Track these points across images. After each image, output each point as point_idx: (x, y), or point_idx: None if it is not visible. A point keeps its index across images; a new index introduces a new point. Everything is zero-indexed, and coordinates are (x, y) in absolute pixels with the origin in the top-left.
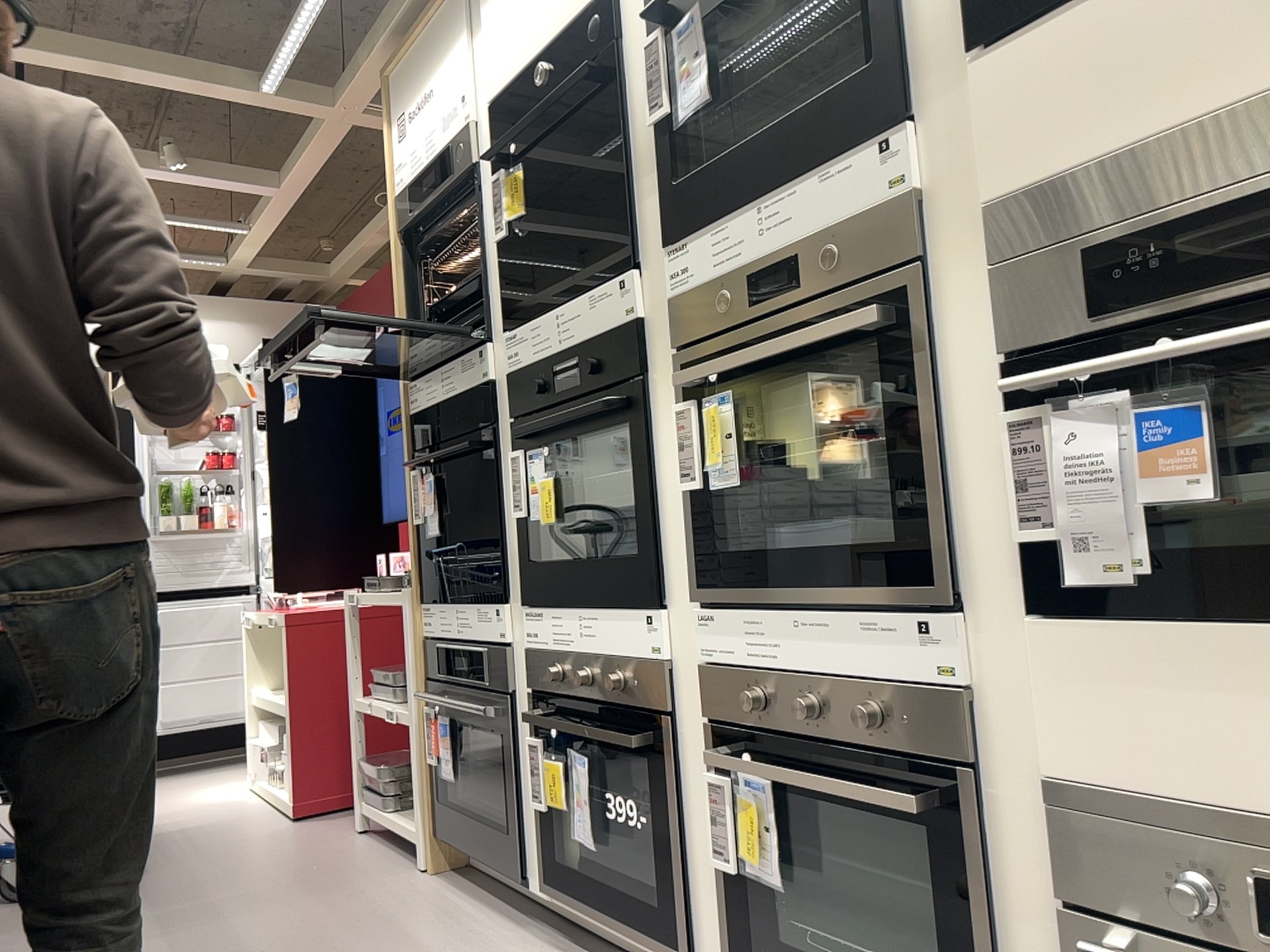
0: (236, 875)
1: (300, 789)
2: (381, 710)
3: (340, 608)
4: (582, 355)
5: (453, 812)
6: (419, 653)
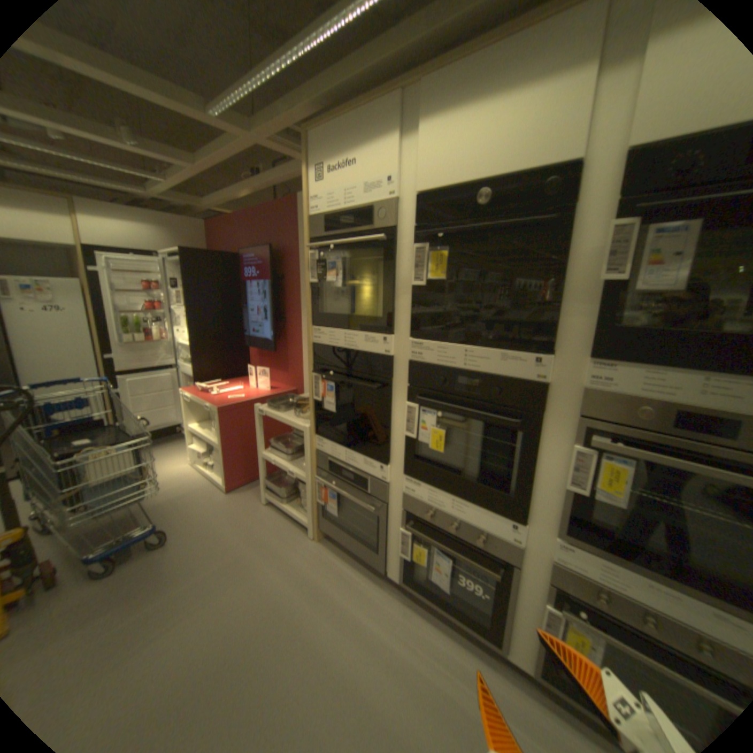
0: (219, 546)
1: (228, 482)
2: (283, 467)
3: (242, 402)
4: (488, 382)
5: (333, 525)
6: (314, 456)
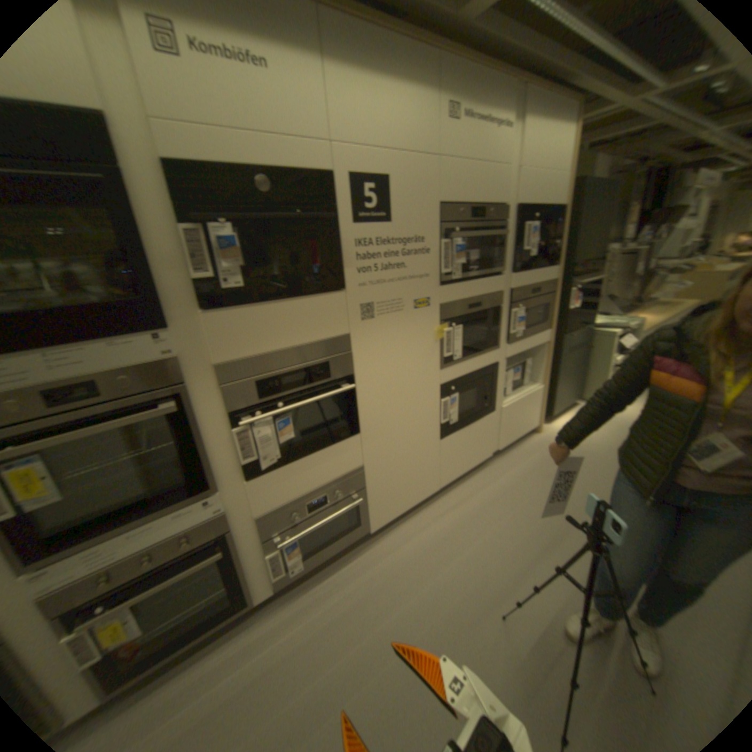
0: None
1: None
2: None
3: None
4: None
5: None
6: None
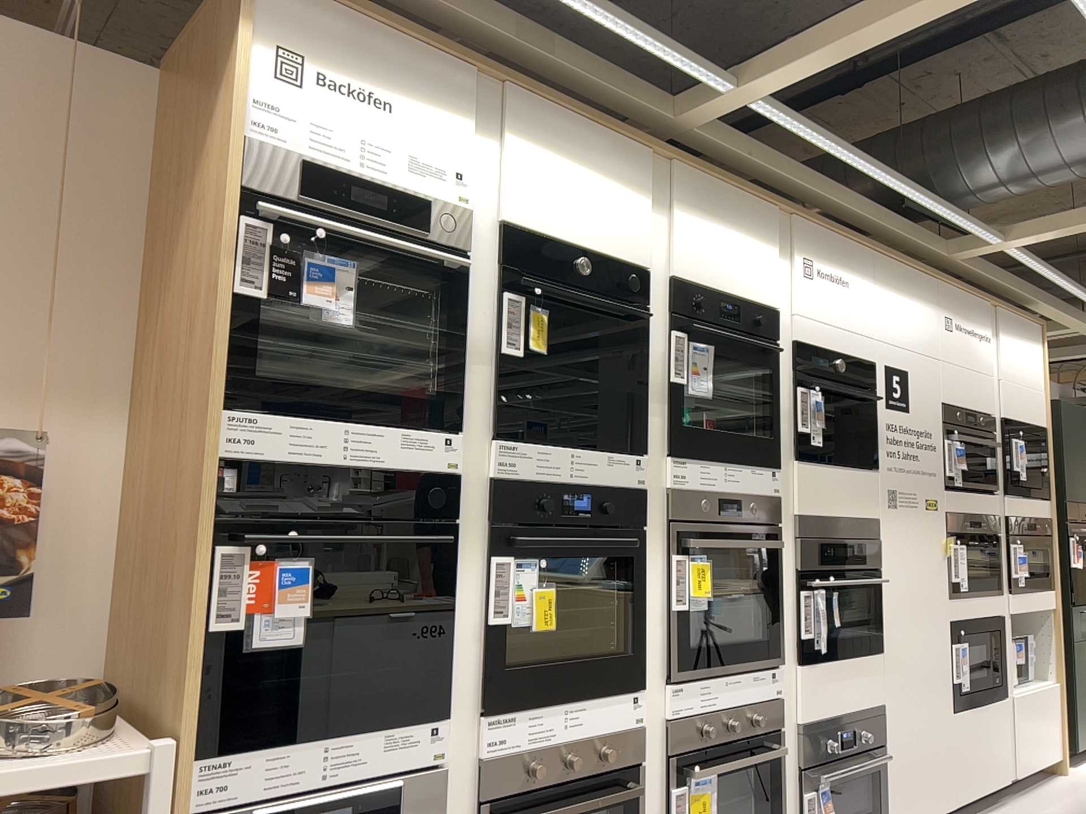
0: None
1: None
2: None
3: None
4: (596, 494)
5: None
6: None
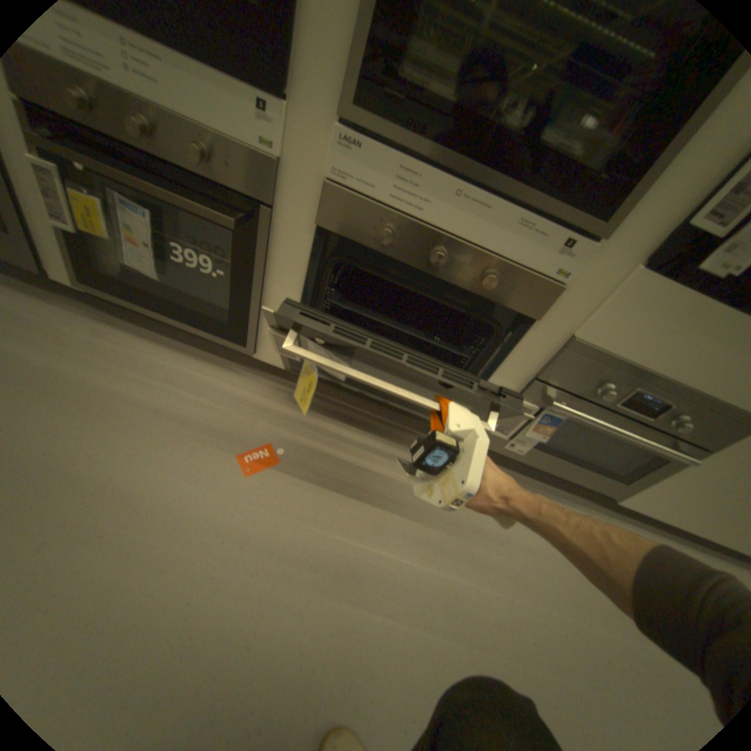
0: None
1: None
2: None
3: None
4: None
5: None
6: None
